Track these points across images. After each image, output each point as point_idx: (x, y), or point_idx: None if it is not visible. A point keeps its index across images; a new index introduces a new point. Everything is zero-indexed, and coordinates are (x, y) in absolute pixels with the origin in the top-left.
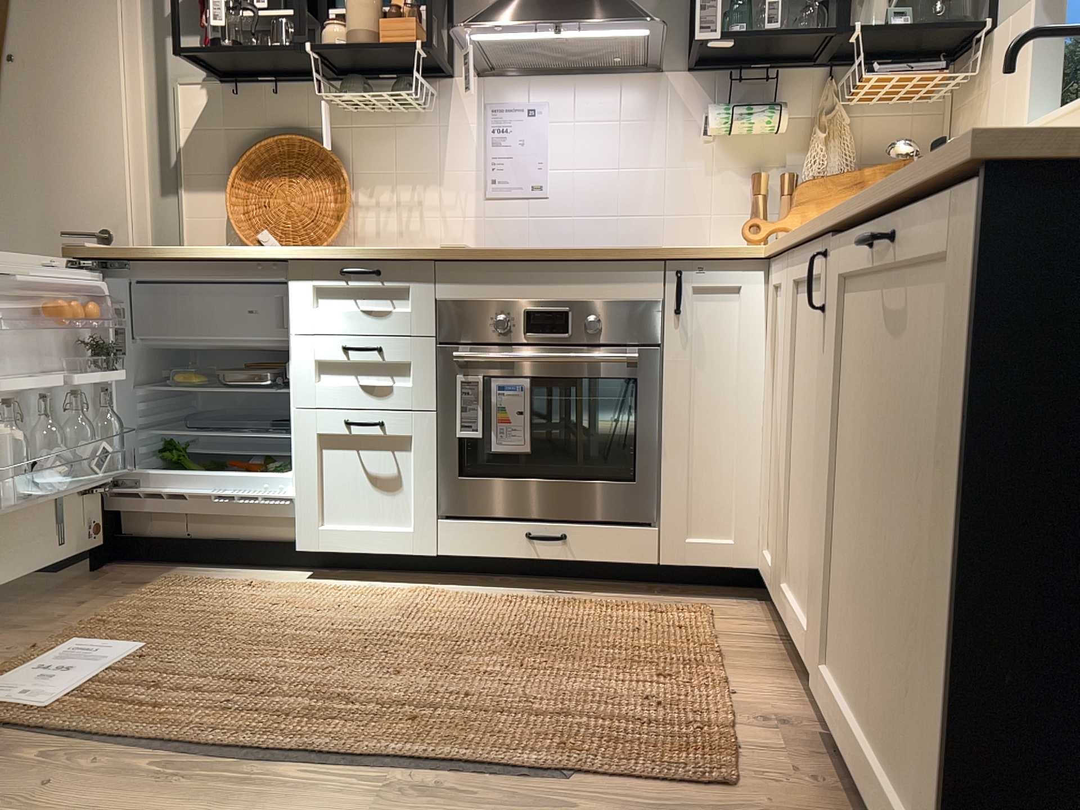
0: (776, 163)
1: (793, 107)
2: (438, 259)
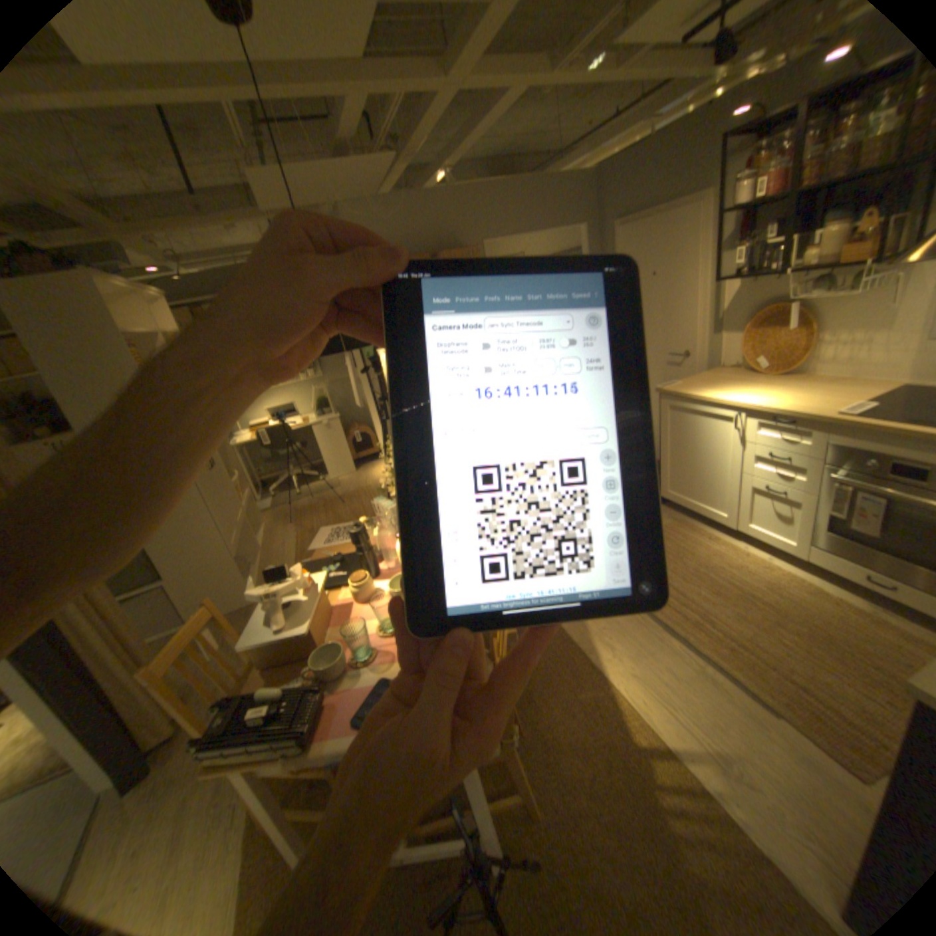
0: None
1: None
2: (832, 422)
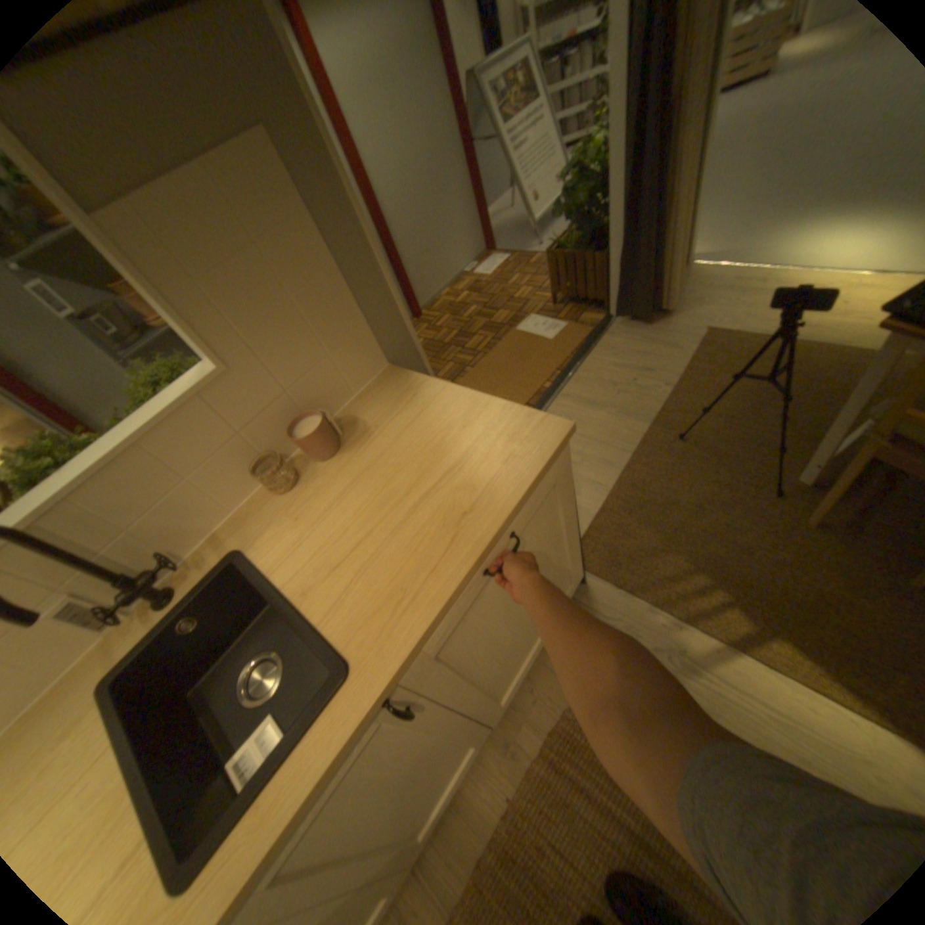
0: None
1: None
2: None
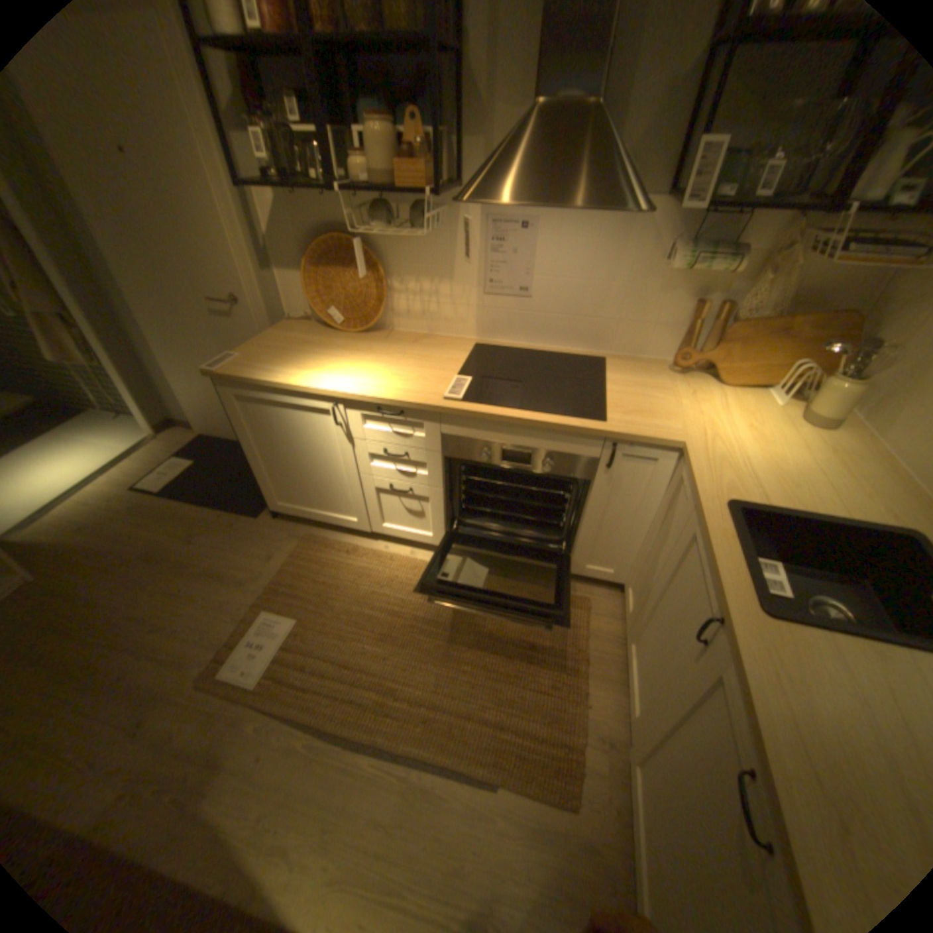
0: (724, 287)
1: (759, 238)
2: (442, 412)
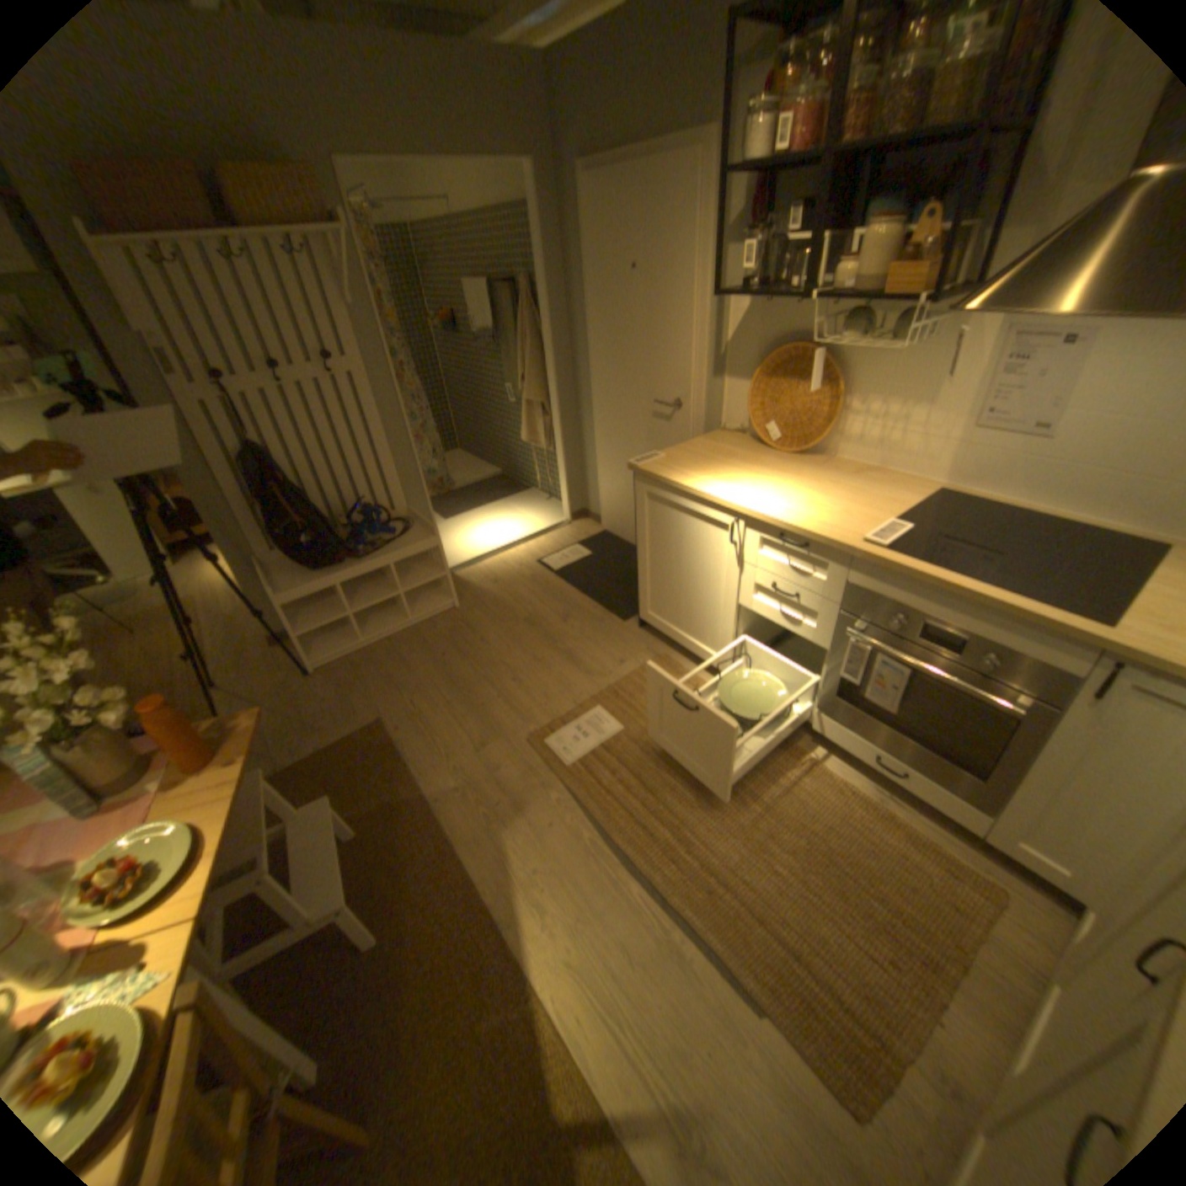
0: None
1: None
2: (855, 554)
